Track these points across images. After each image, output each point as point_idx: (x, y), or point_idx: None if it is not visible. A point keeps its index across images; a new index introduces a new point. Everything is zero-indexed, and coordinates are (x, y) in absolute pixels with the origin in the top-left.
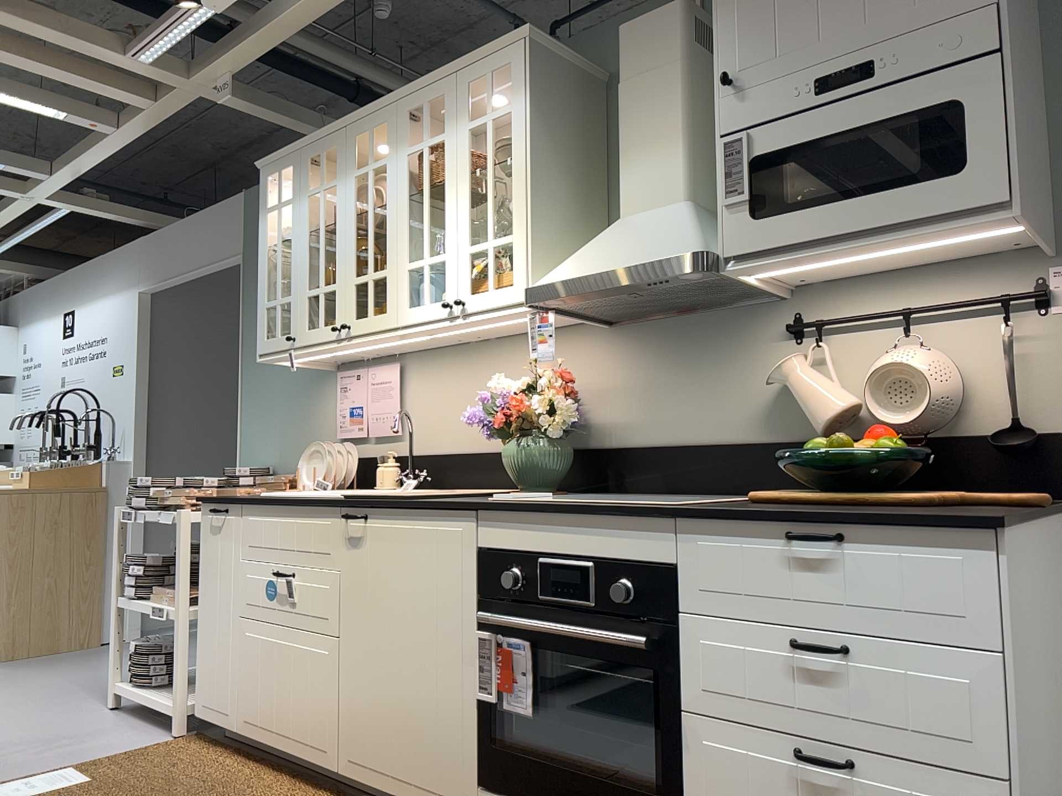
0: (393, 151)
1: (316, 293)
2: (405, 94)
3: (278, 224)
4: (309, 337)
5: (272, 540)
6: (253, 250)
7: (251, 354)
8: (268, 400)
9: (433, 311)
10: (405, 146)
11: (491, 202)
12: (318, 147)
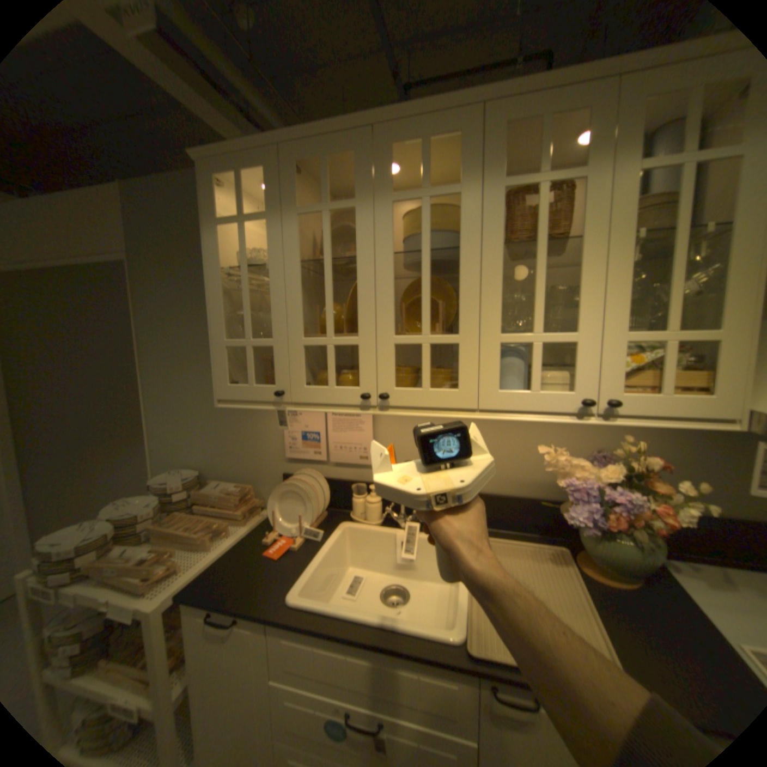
0: (475, 174)
1: (321, 343)
2: (505, 89)
3: (240, 241)
4: (313, 395)
5: (332, 679)
6: (140, 250)
7: (152, 359)
8: (183, 407)
9: (552, 403)
10: (501, 171)
11: (683, 280)
12: (313, 143)
